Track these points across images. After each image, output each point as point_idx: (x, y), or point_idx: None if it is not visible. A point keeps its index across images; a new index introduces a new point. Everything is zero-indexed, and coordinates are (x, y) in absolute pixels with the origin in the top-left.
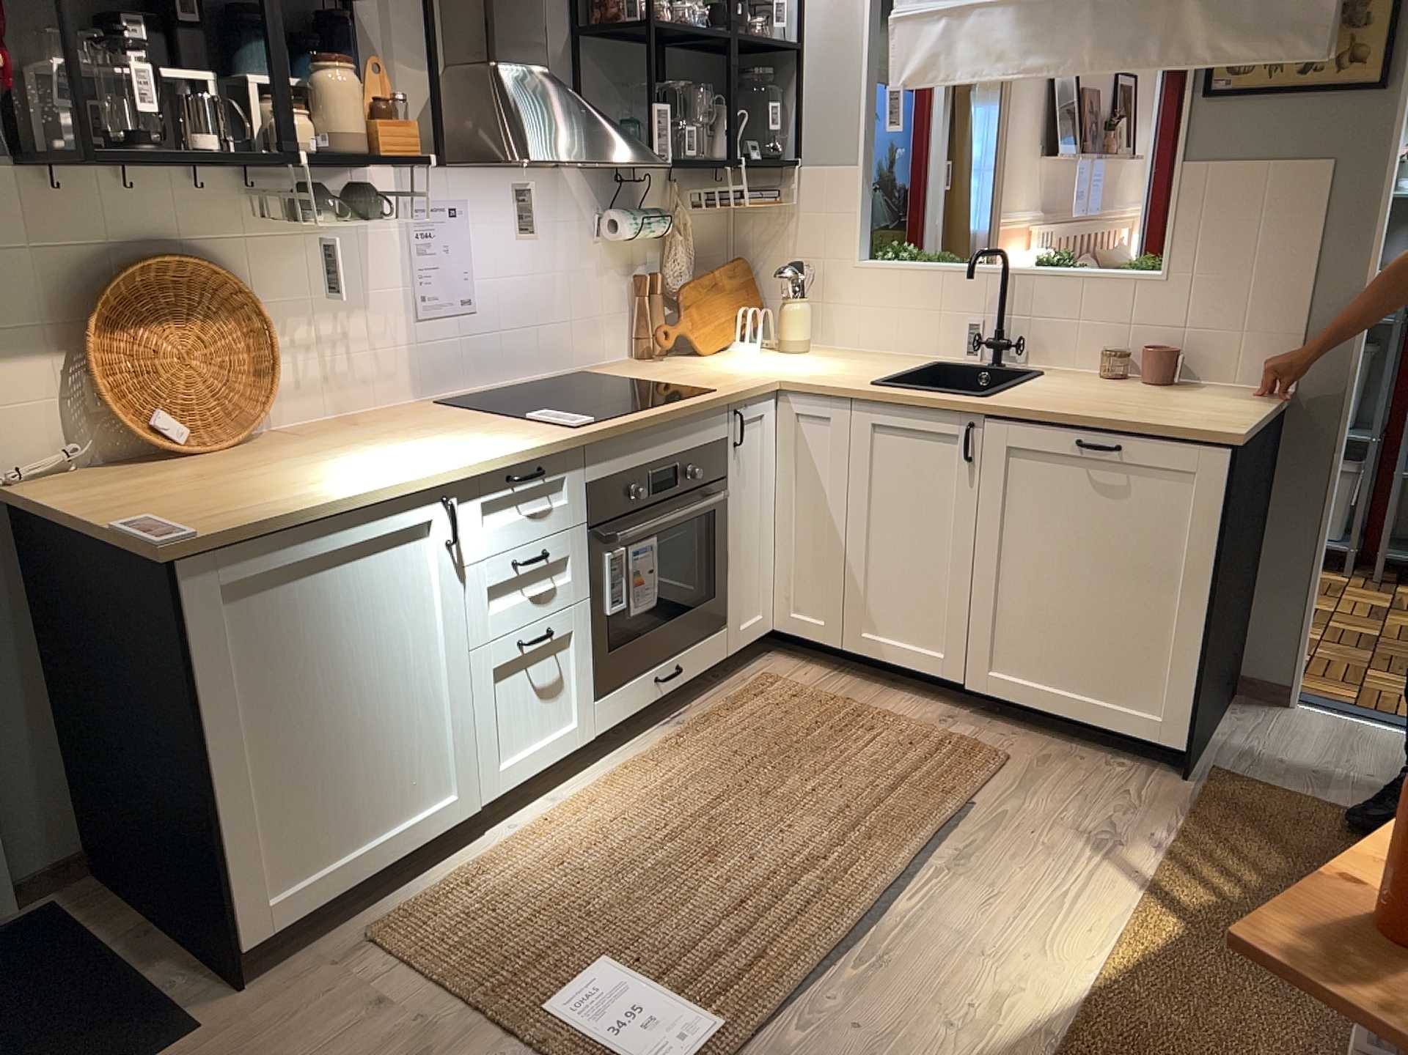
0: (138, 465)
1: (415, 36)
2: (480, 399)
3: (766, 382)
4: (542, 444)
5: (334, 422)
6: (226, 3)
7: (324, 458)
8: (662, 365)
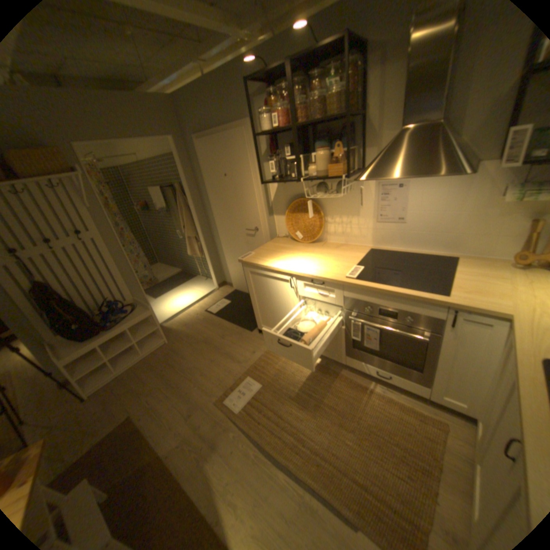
0: (294, 240)
1: (394, 116)
2: (399, 252)
3: (493, 310)
4: (323, 276)
5: (340, 244)
6: (324, 128)
7: (302, 253)
8: (510, 271)
